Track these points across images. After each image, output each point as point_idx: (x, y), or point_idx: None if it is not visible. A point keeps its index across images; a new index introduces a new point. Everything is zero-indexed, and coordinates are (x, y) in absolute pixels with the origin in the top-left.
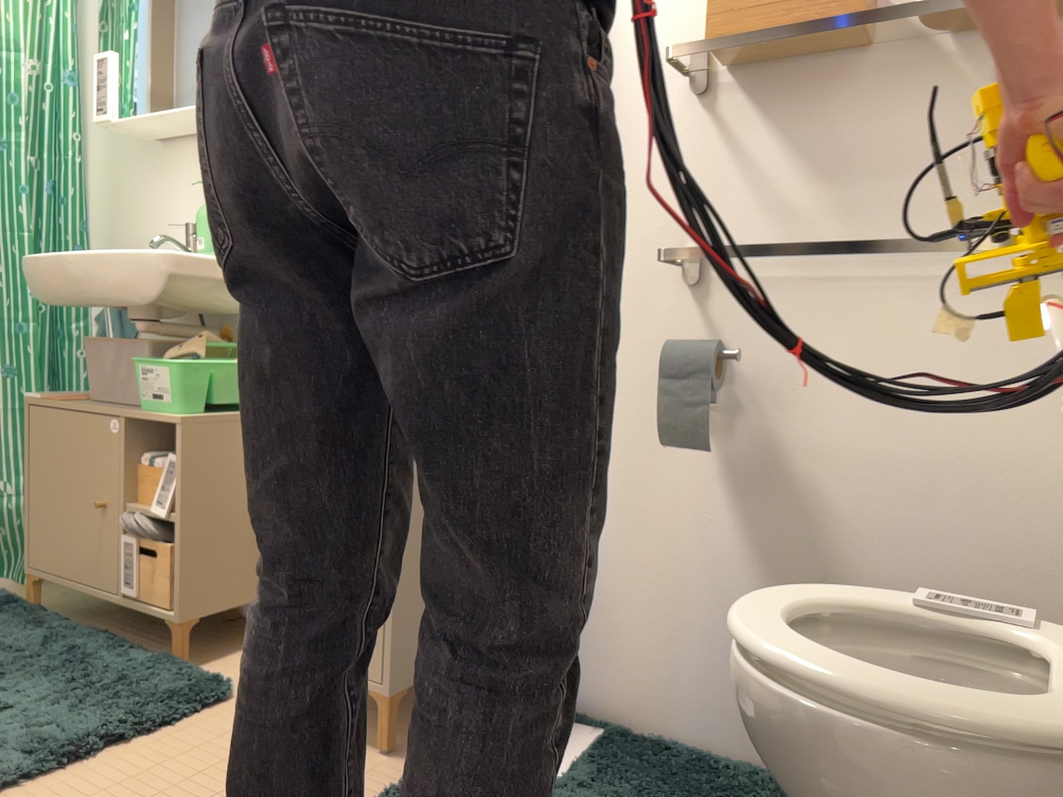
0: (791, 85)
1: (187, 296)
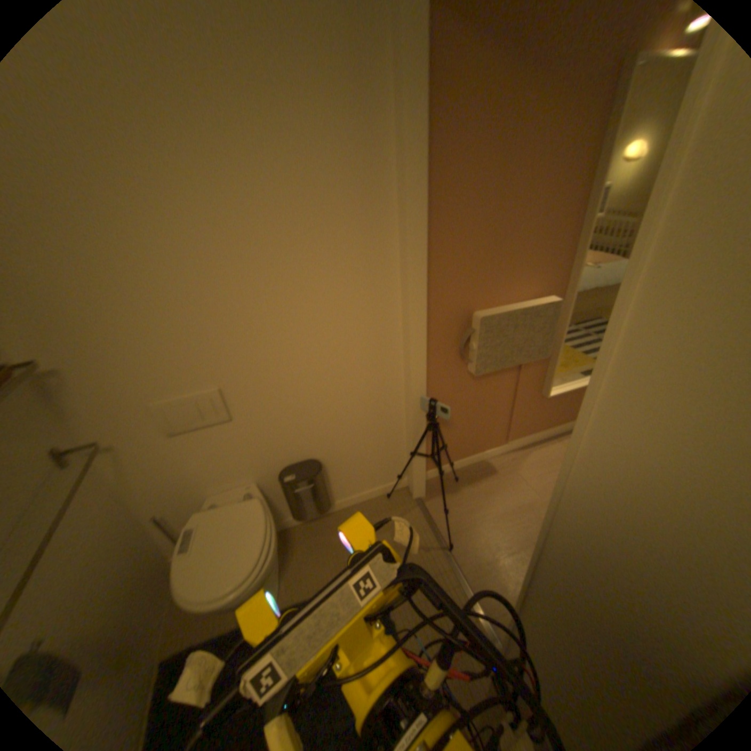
0: None
1: None
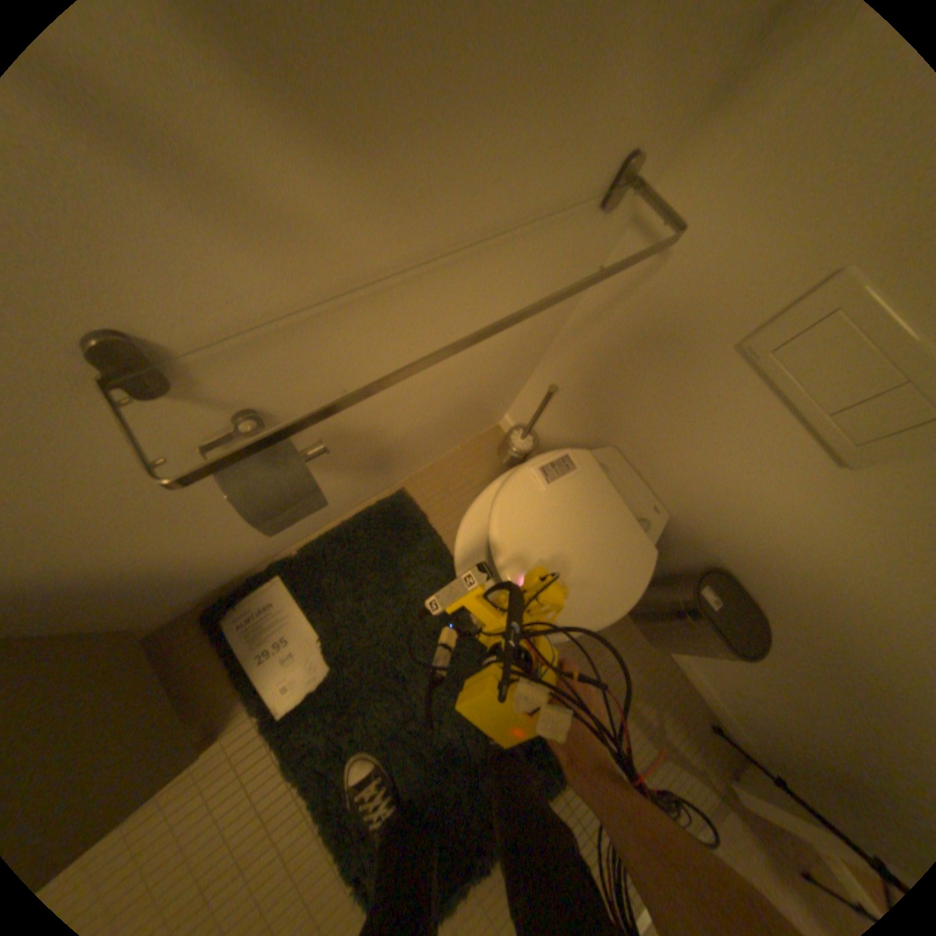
0: None
1: None
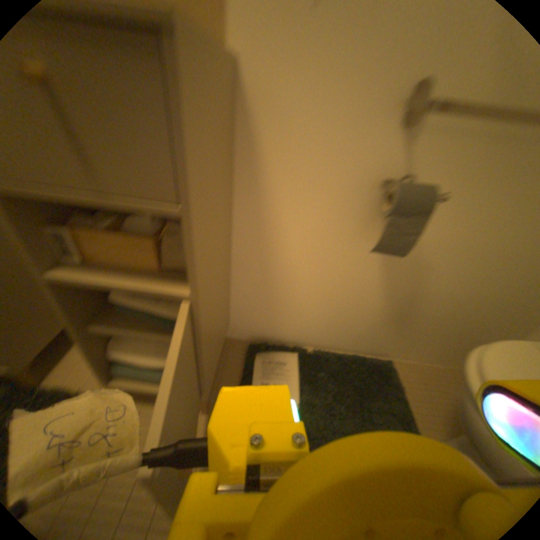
0: None
1: None
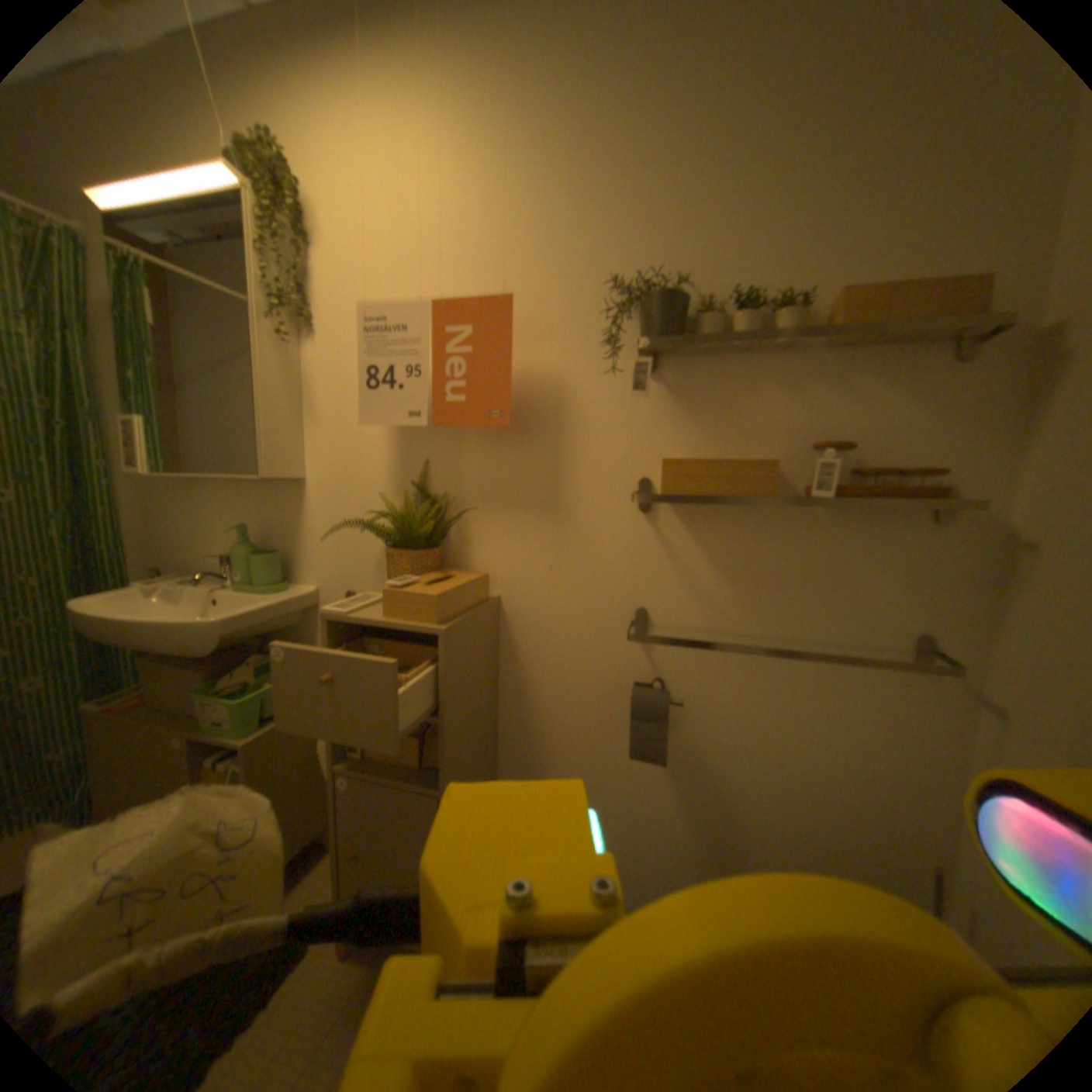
0: (717, 513)
1: (229, 639)
